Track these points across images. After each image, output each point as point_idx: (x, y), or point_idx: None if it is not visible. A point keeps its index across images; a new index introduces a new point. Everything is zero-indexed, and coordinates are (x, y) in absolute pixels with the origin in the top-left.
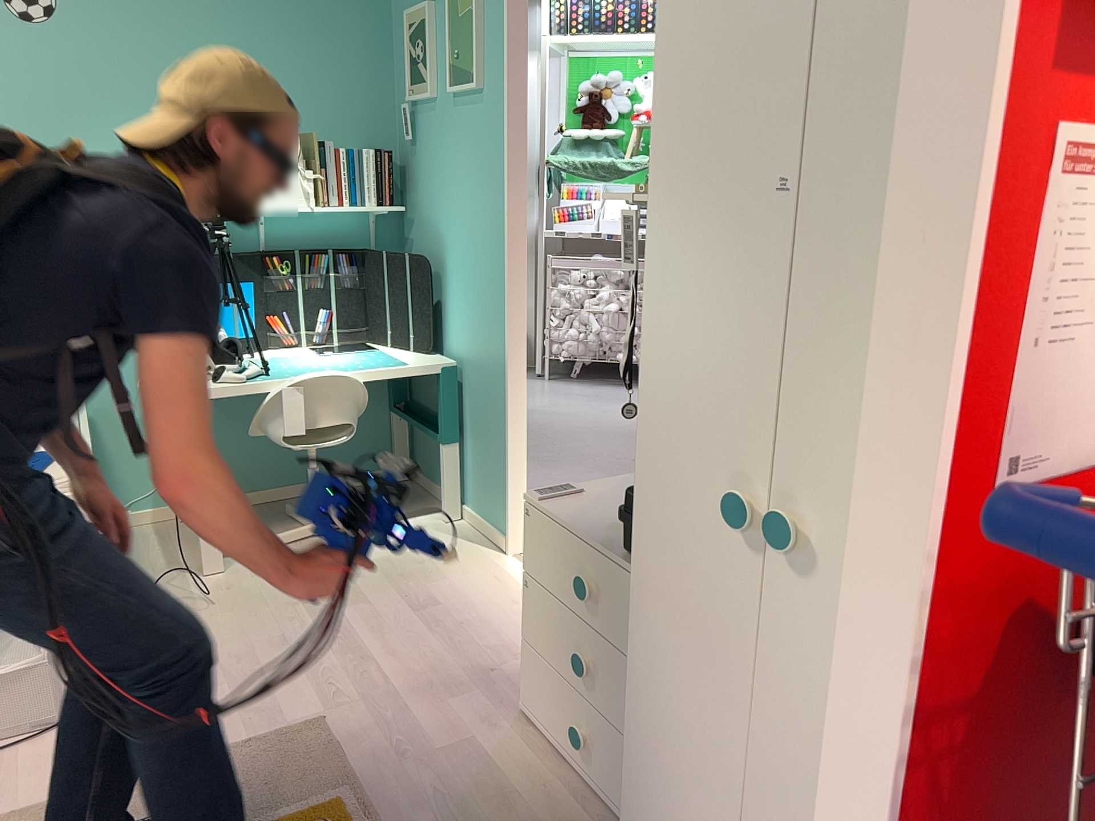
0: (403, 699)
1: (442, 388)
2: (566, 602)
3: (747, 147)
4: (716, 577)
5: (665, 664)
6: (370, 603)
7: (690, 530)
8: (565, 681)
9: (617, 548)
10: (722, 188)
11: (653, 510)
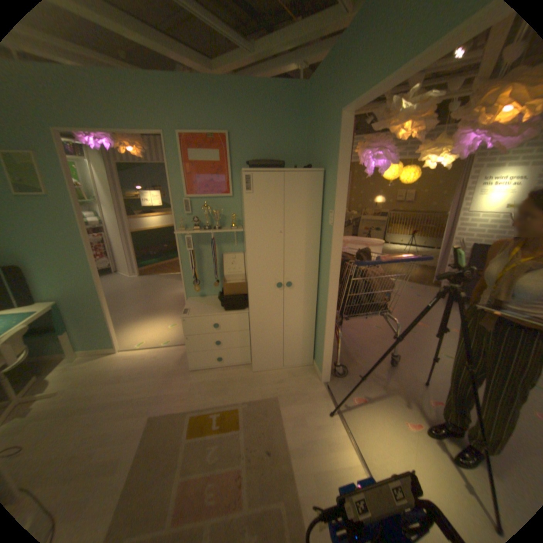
0: (160, 394)
1: (55, 314)
2: (207, 332)
3: (271, 228)
4: (272, 299)
5: (261, 320)
6: (98, 394)
7: (264, 294)
8: (209, 351)
9: (222, 312)
10: (266, 235)
11: (254, 295)
